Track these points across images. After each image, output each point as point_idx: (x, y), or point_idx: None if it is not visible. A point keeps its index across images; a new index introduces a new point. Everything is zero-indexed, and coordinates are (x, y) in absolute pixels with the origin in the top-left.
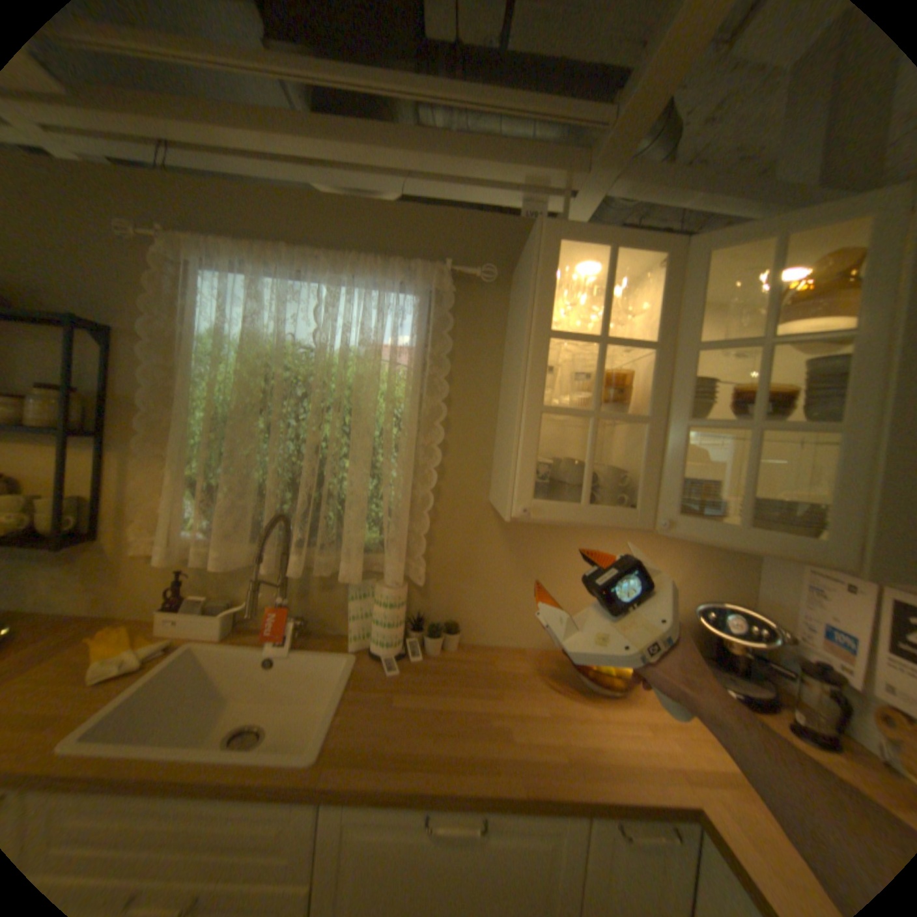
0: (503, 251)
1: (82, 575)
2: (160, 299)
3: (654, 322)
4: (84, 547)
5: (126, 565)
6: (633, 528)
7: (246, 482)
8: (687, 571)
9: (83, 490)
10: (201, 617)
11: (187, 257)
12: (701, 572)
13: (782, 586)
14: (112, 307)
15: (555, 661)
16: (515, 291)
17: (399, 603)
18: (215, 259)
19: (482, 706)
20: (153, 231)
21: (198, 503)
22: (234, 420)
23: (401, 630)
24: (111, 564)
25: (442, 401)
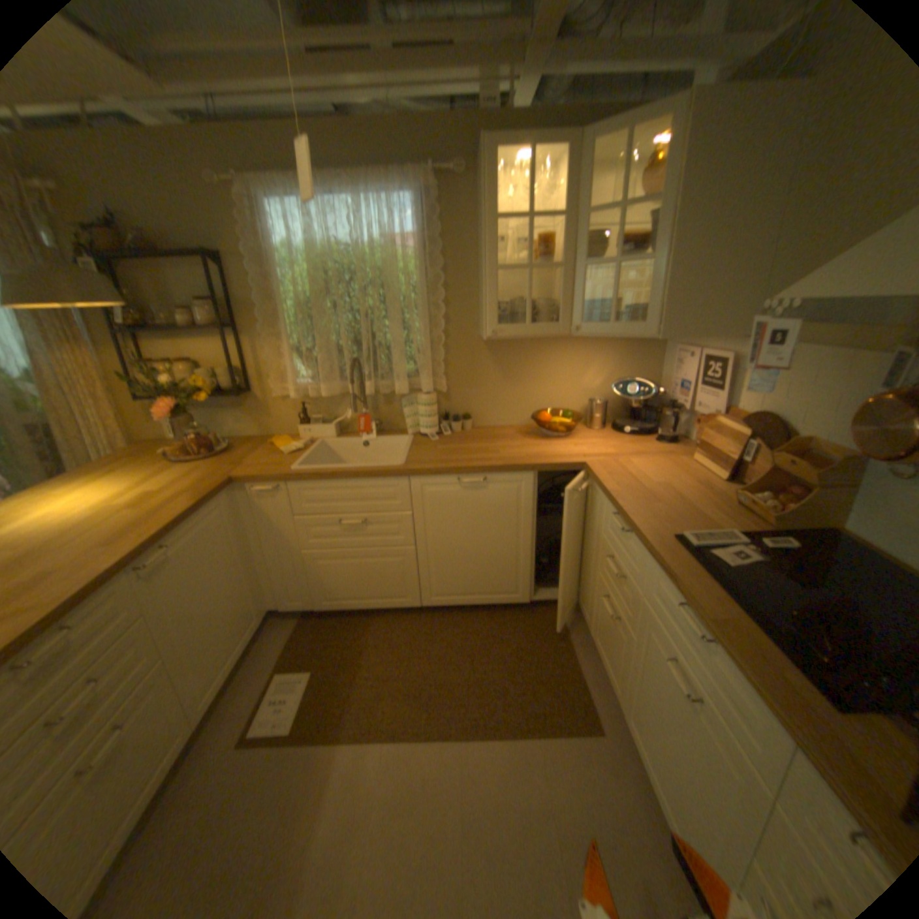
0: (467, 143)
1: (248, 413)
2: (244, 225)
3: (569, 193)
4: (244, 397)
5: (270, 404)
6: (558, 335)
7: (329, 343)
8: (613, 365)
9: (233, 362)
10: (322, 425)
11: (255, 191)
12: (622, 365)
13: (671, 366)
14: (214, 236)
15: (529, 428)
16: (479, 177)
17: (432, 403)
18: (271, 188)
19: (483, 445)
20: (228, 175)
21: (302, 361)
22: (310, 304)
23: (436, 419)
24: (261, 404)
25: (440, 270)
